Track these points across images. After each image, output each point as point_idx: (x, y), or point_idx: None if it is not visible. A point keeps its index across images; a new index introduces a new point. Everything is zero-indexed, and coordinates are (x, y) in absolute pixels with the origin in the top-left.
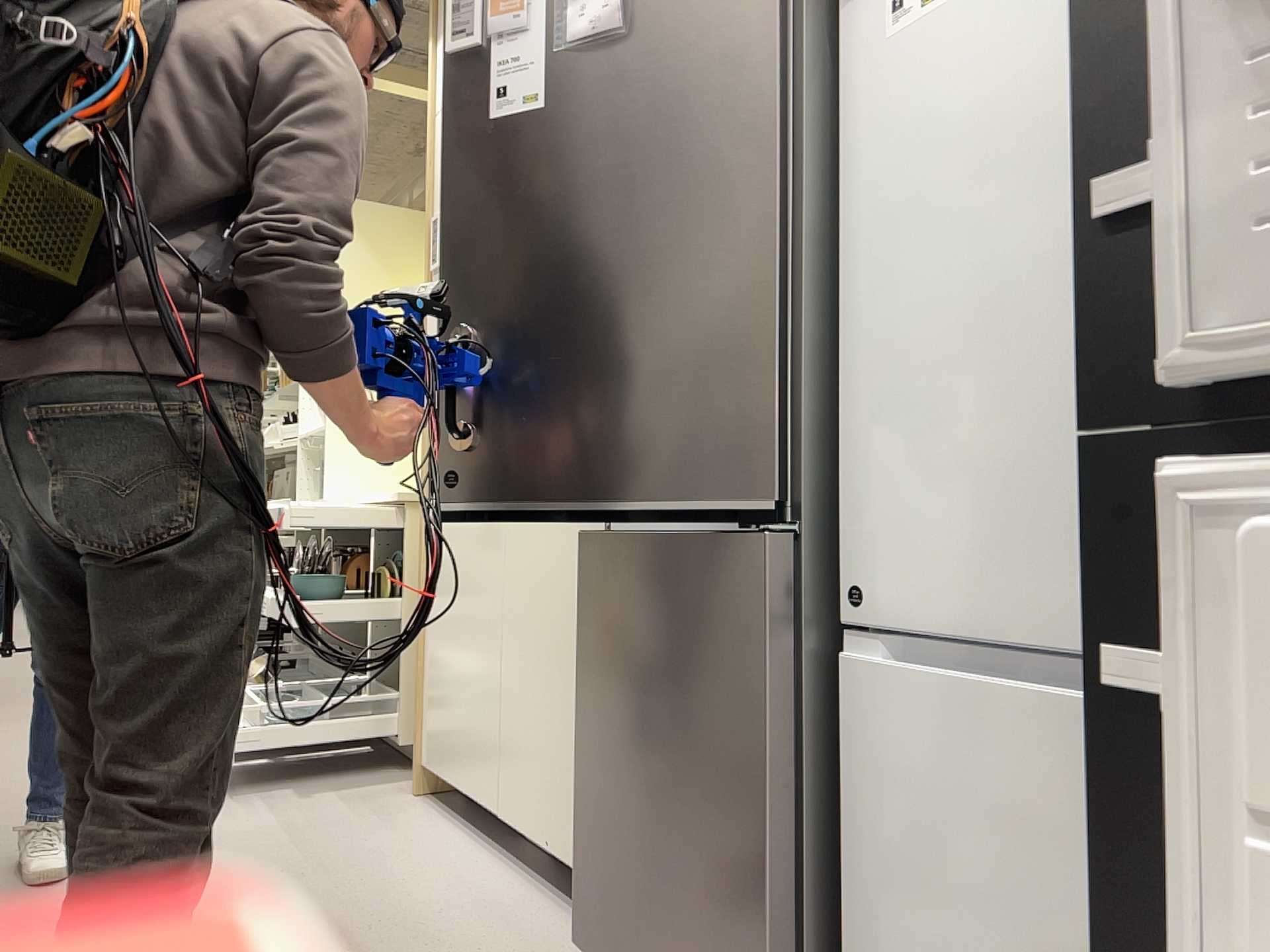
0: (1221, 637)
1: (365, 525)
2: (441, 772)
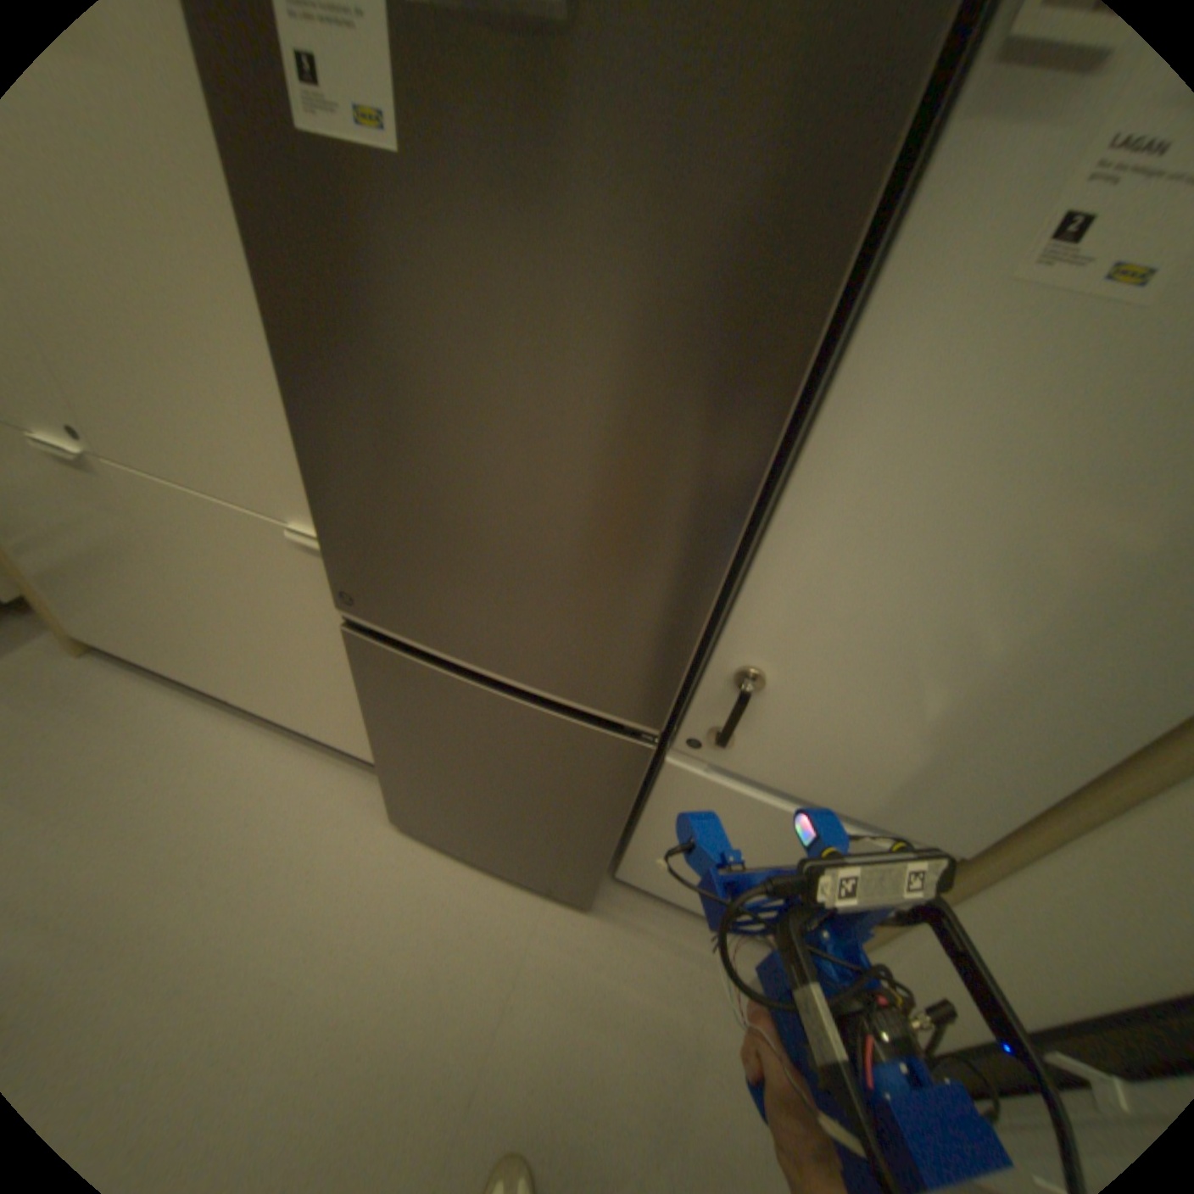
0: None
1: None
2: (107, 649)
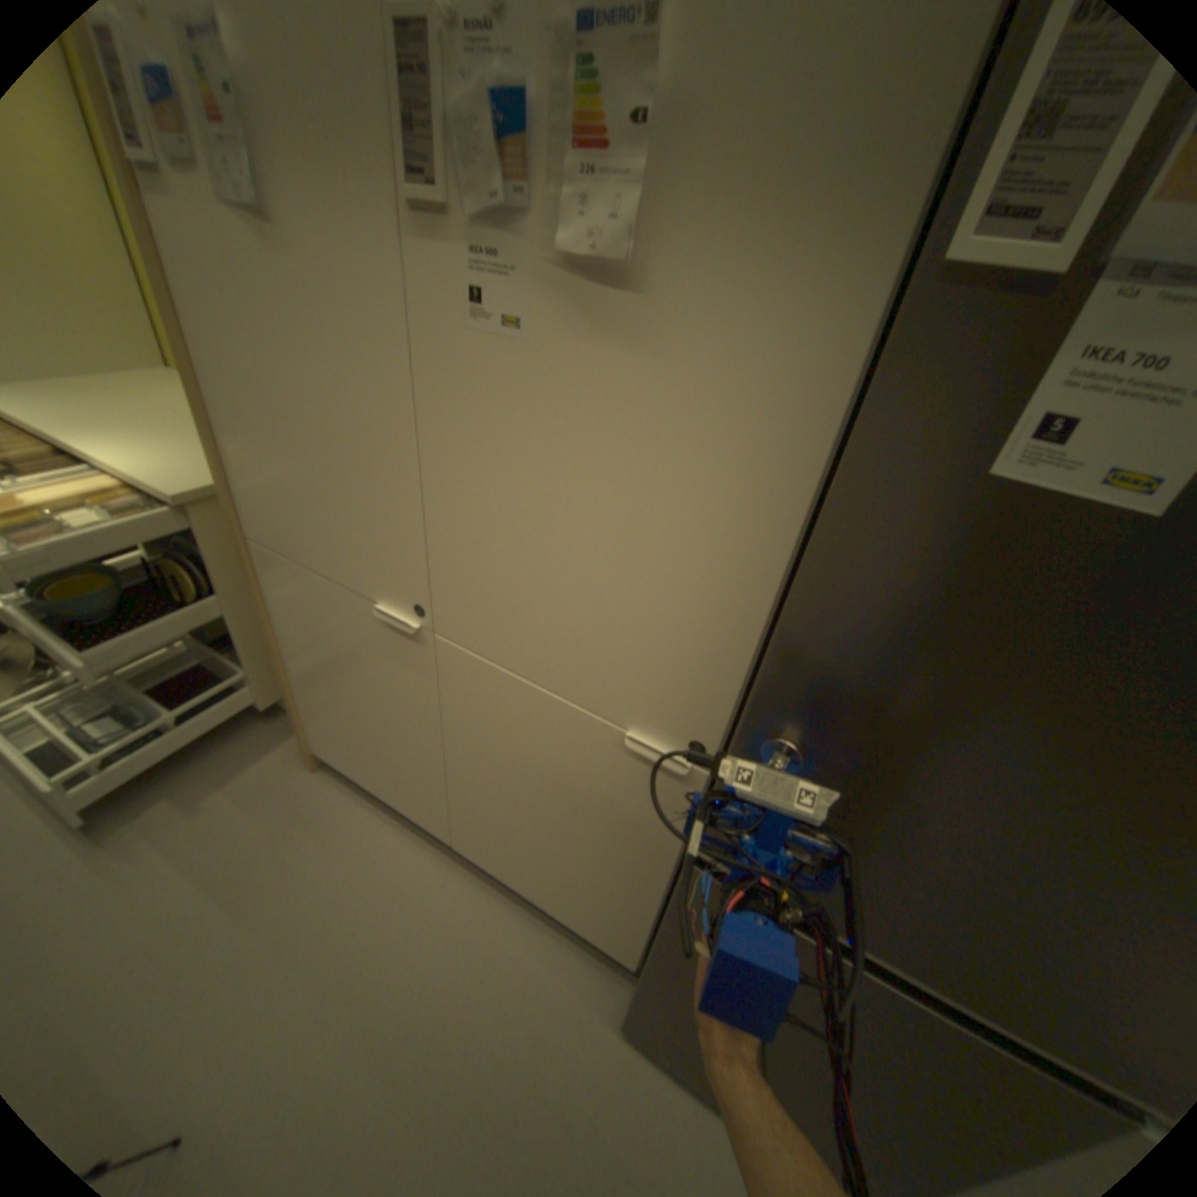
0: None
1: (128, 527)
2: (346, 772)
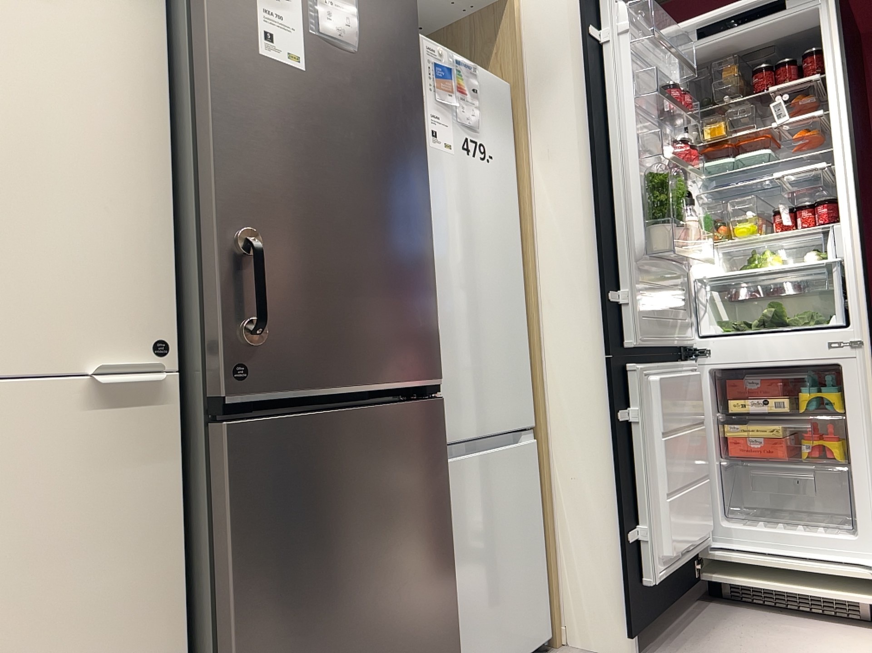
0: (642, 398)
1: None
2: None
